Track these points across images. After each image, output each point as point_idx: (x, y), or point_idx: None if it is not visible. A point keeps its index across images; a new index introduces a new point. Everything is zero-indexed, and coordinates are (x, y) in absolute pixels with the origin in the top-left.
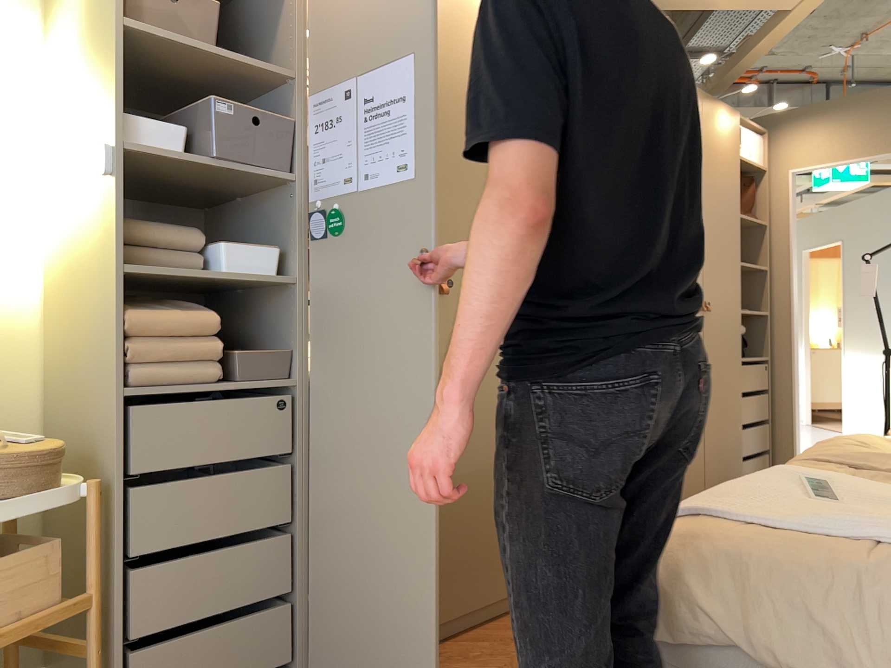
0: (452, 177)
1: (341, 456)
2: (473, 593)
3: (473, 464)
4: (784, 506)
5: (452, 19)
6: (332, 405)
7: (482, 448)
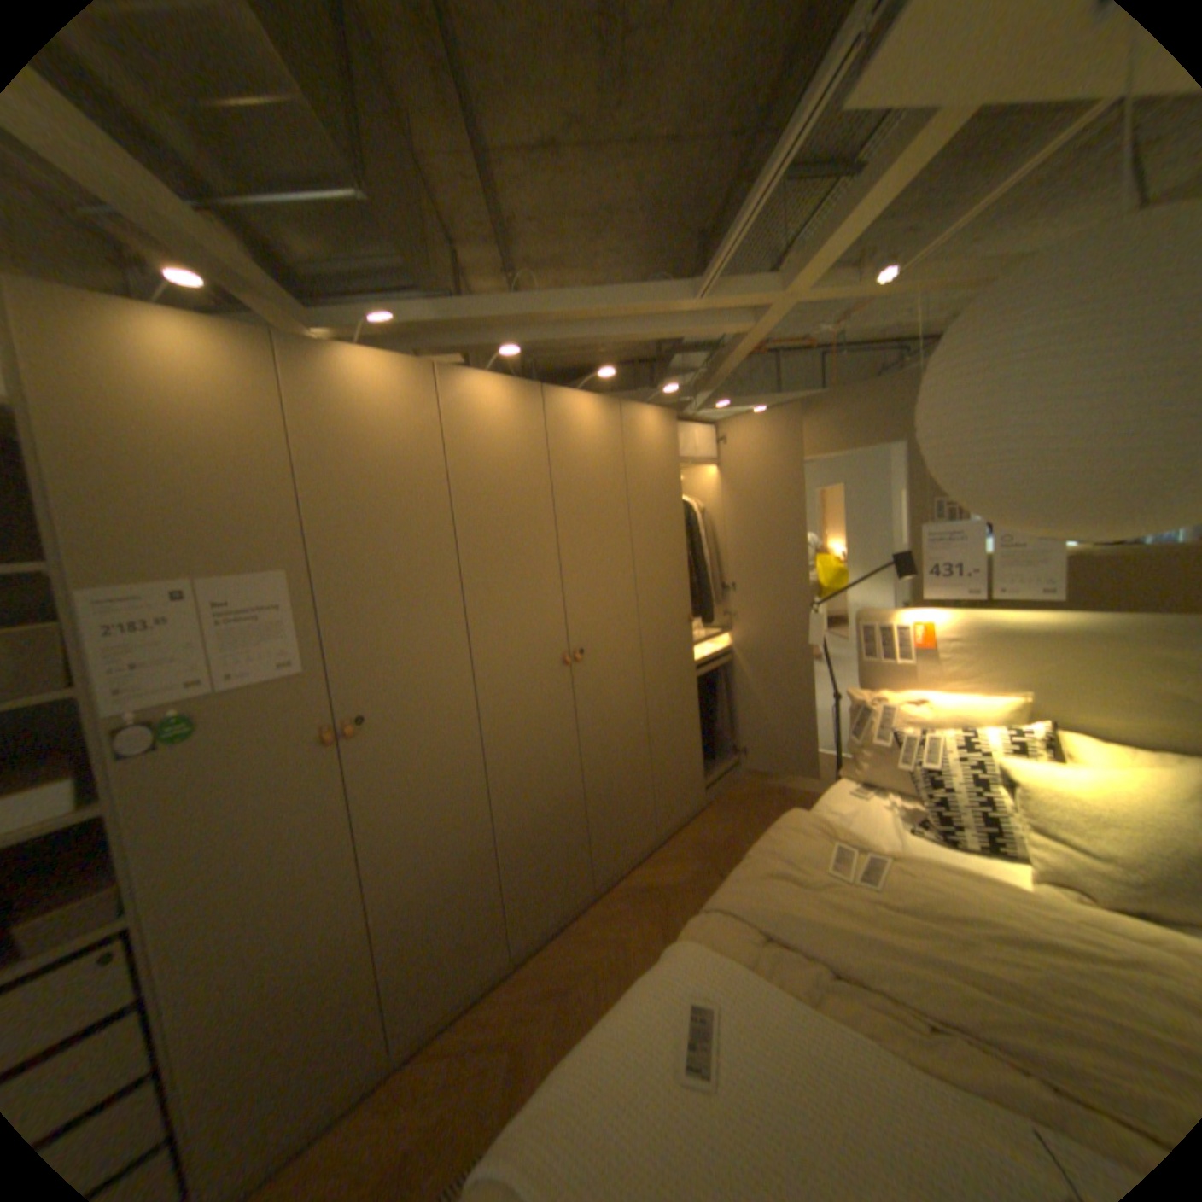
0: (357, 604)
1: (232, 961)
2: (447, 996)
3: (429, 881)
4: (642, 1118)
5: (329, 424)
6: (208, 917)
7: (440, 860)
